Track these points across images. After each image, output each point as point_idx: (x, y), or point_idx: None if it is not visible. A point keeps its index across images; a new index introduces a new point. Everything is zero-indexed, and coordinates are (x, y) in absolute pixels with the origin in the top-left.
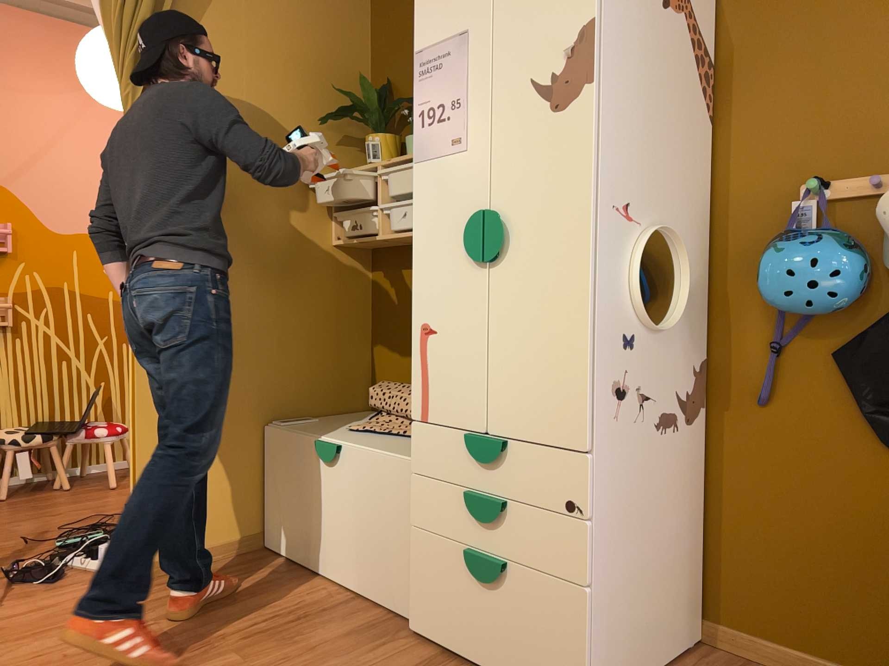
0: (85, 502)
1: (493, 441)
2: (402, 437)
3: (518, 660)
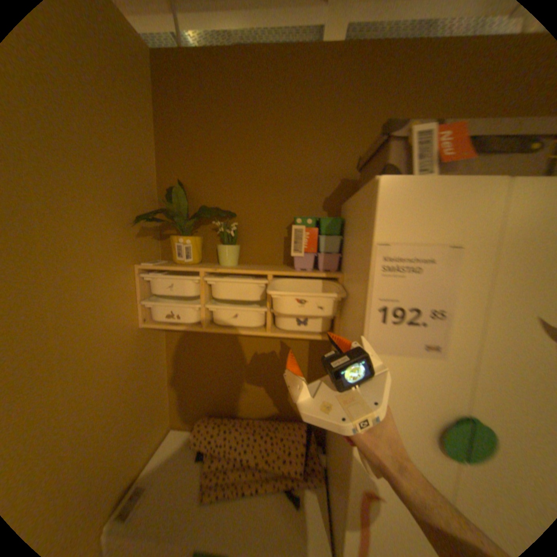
0: None
1: None
2: (257, 497)
3: None
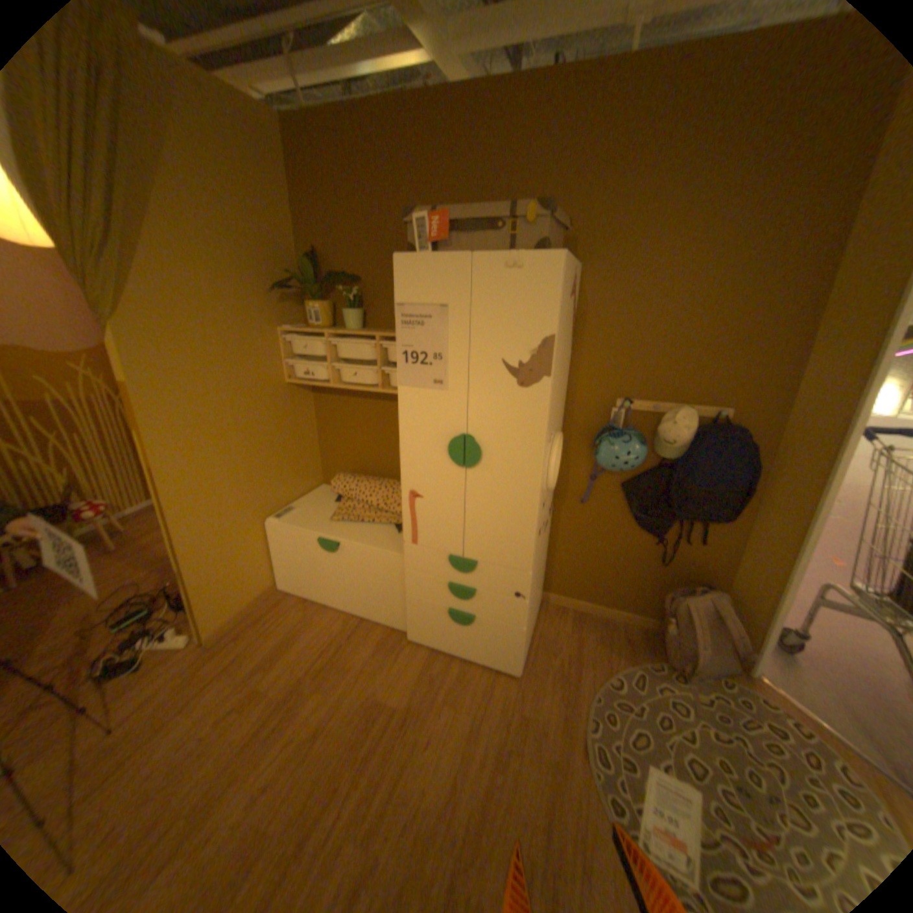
0: (99, 576)
1: (469, 563)
2: (373, 525)
3: (481, 656)
